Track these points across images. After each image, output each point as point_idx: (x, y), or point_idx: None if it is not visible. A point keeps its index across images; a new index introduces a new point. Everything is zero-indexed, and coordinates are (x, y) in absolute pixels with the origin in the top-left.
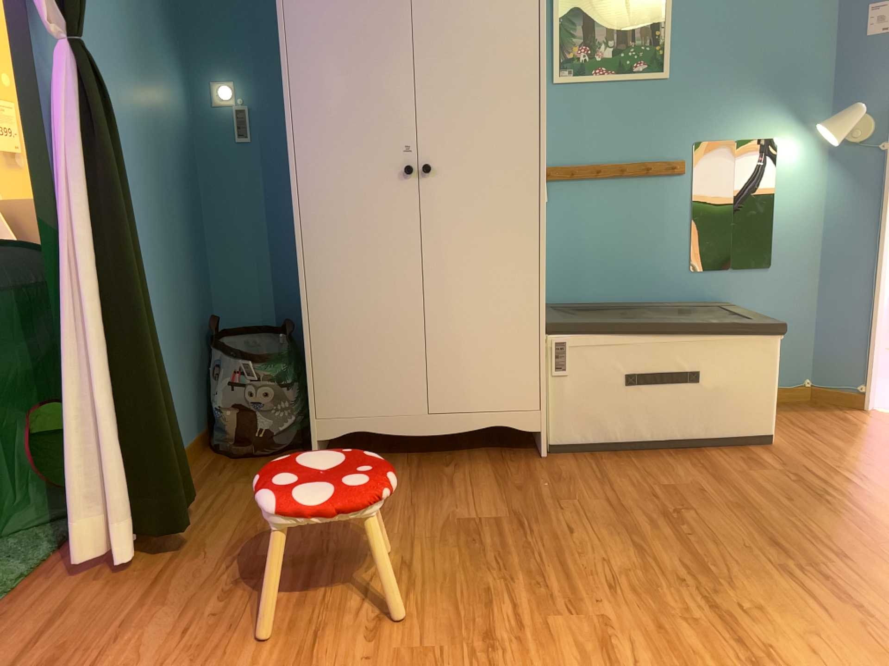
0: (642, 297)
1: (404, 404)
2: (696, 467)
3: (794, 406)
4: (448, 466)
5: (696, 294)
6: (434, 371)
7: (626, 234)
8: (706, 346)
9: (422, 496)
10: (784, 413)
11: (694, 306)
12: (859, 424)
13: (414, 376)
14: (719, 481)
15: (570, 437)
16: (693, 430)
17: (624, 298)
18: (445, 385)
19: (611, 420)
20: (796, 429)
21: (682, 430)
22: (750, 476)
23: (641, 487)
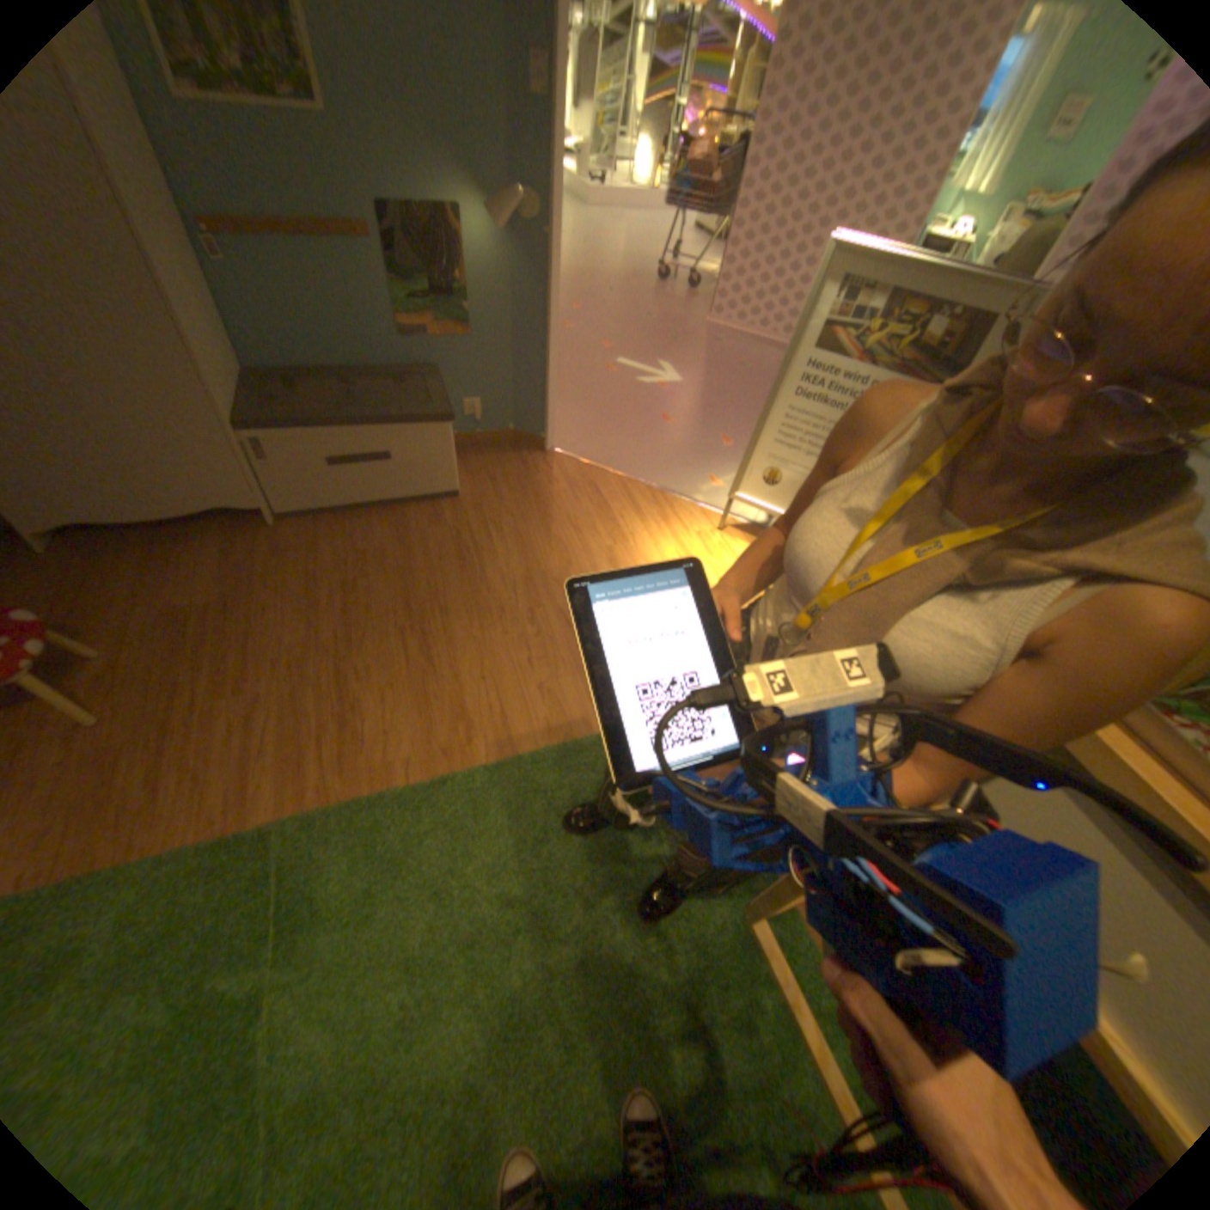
0: (358, 361)
1: (110, 499)
2: (393, 526)
3: (498, 447)
4: (181, 542)
5: (407, 358)
6: (133, 464)
7: (325, 299)
8: (392, 431)
9: (148, 582)
10: (487, 455)
11: (402, 374)
12: (532, 467)
13: (107, 475)
14: (403, 541)
15: (294, 505)
16: (397, 491)
17: (341, 361)
18: (150, 477)
19: (326, 490)
20: (486, 475)
21: (388, 492)
22: (428, 532)
23: (341, 553)
